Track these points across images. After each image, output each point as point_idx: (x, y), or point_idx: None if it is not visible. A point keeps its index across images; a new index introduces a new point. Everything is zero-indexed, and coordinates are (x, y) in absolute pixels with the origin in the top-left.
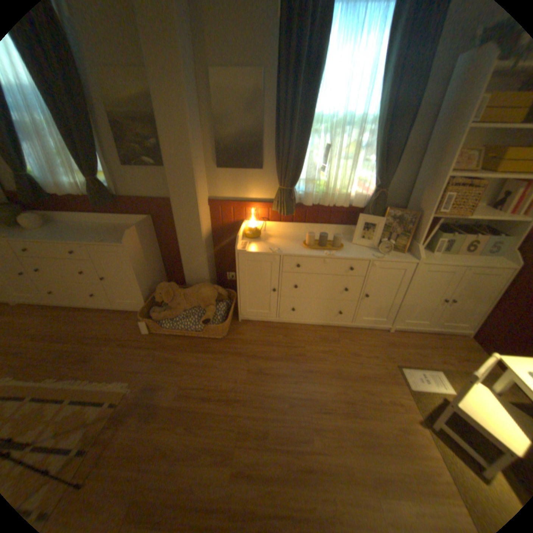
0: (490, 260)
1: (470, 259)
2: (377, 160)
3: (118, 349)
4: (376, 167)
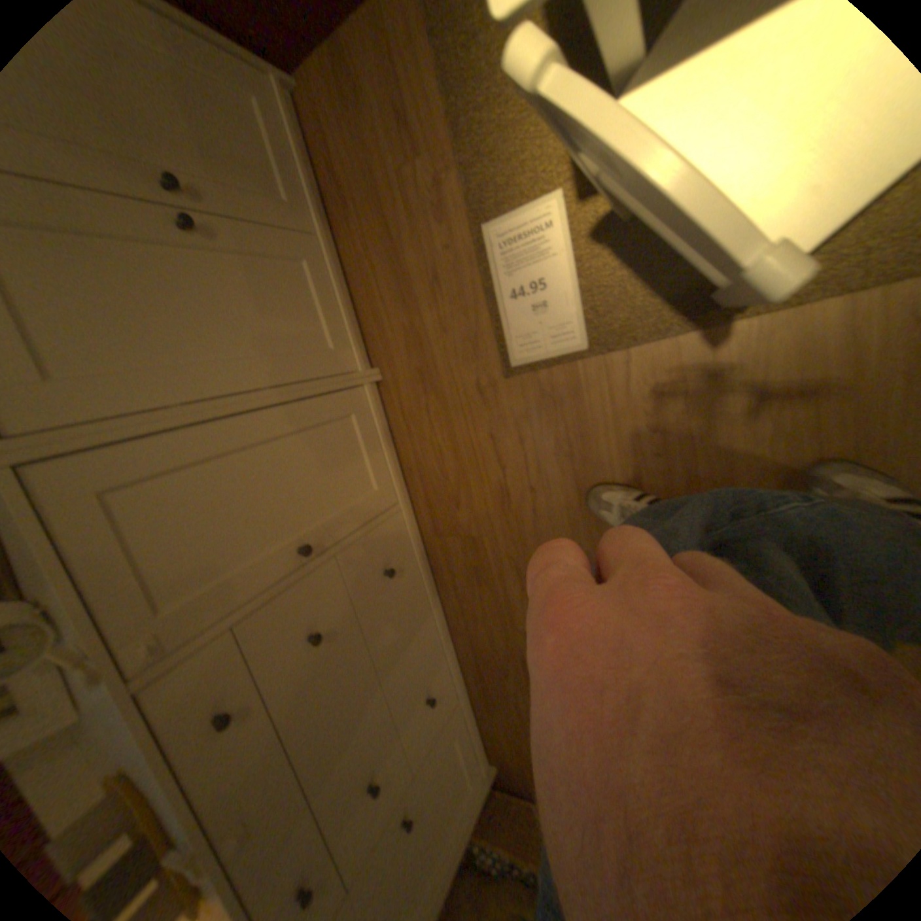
0: None
1: None
2: None
3: None
4: None
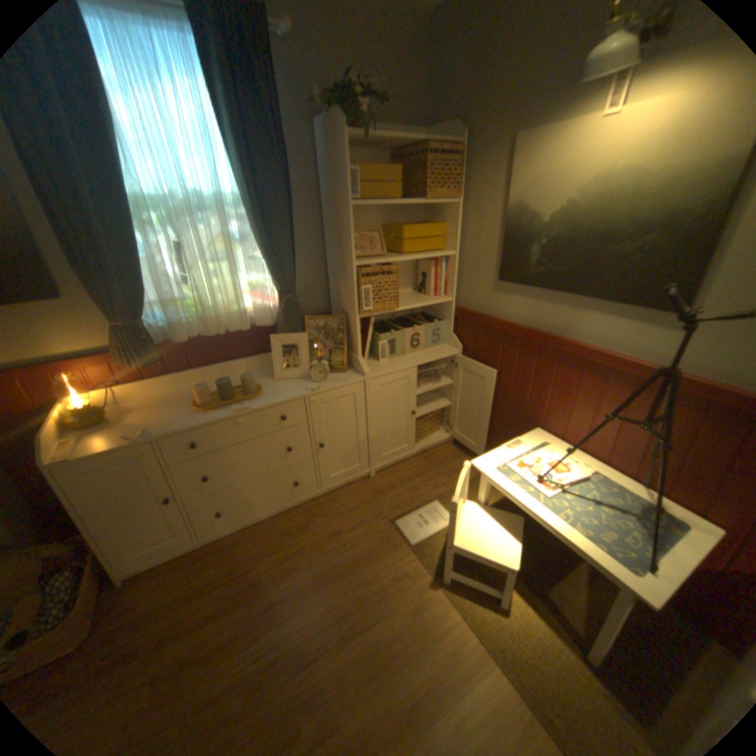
0: (435, 351)
1: (417, 356)
2: (264, 257)
3: None
4: (269, 266)
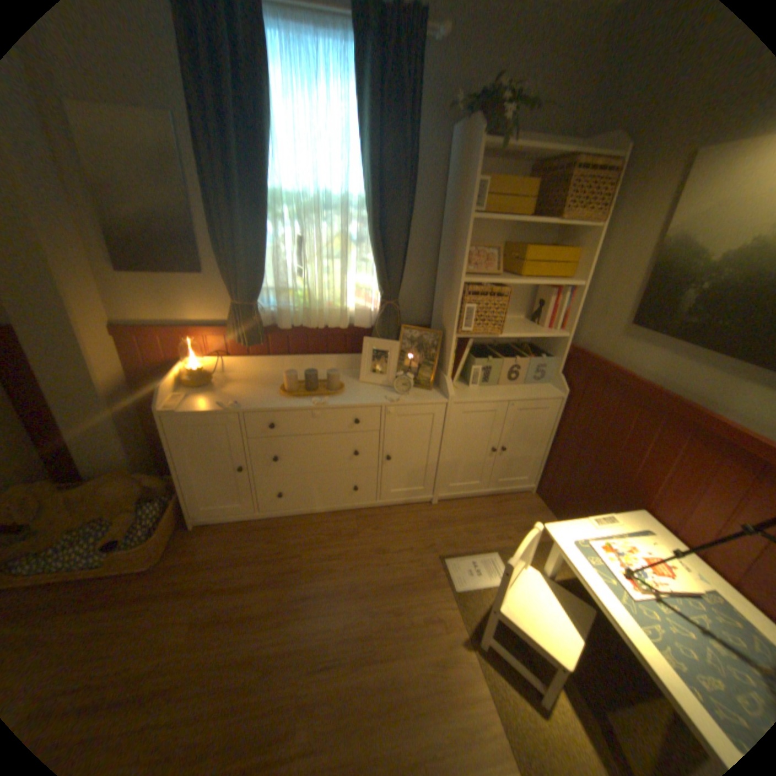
0: (535, 389)
1: (512, 391)
2: (374, 261)
3: None
4: (378, 271)
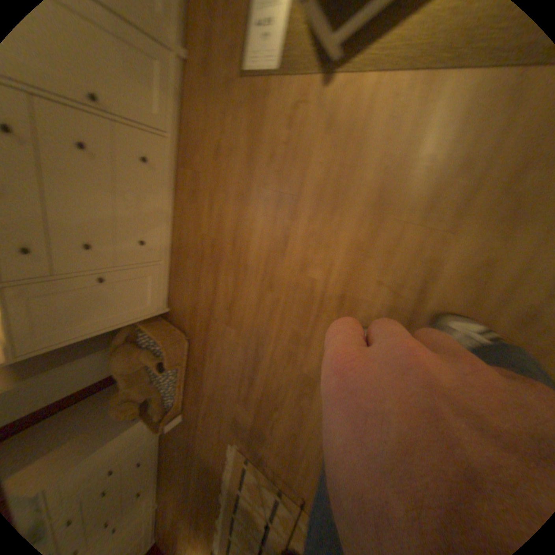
0: None
1: None
2: None
3: (192, 440)
4: None
